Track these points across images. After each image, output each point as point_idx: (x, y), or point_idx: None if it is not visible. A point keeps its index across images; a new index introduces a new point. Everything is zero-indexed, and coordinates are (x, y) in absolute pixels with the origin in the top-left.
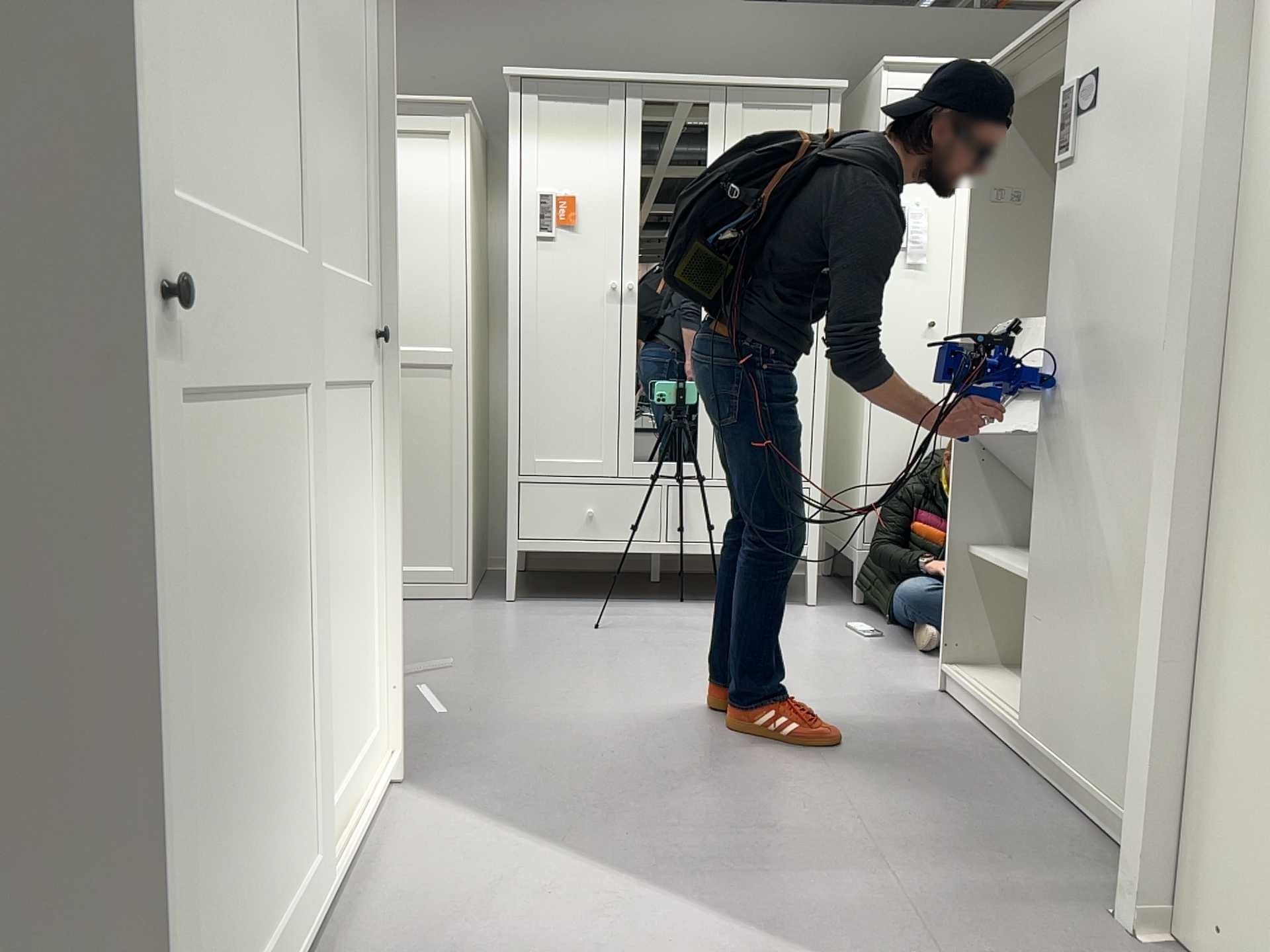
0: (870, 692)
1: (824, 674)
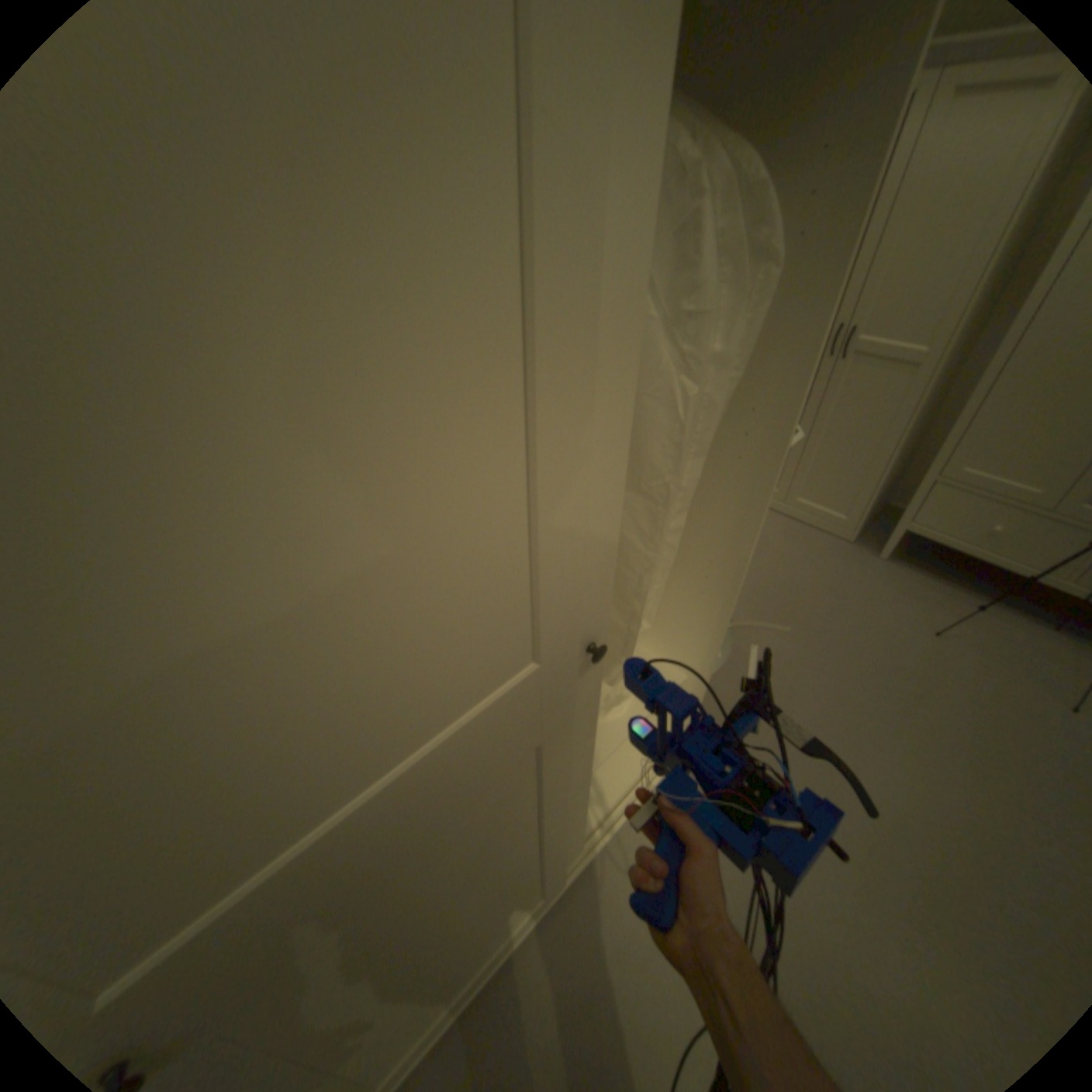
0: None
1: None
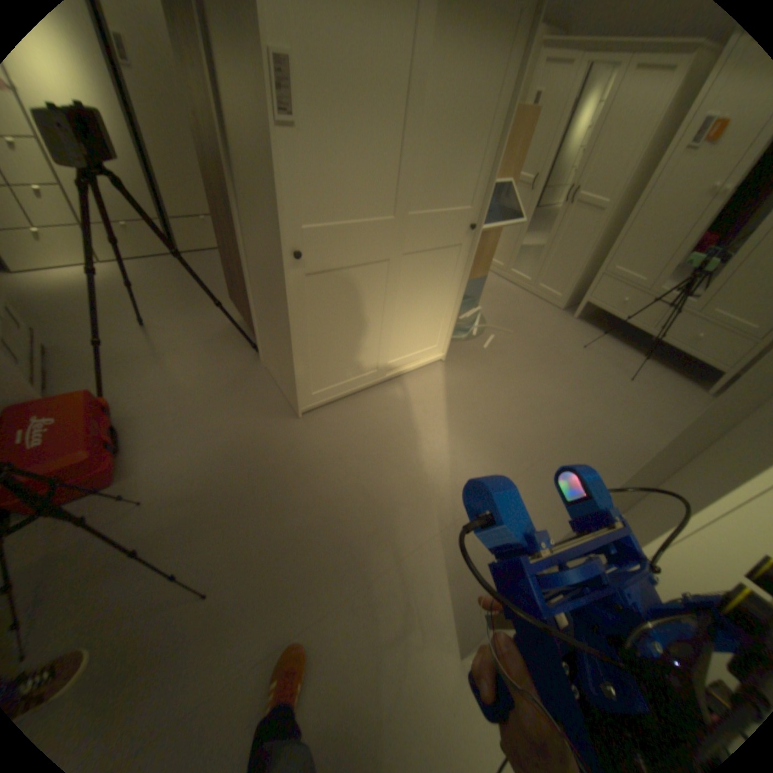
0: (645, 439)
1: (641, 421)
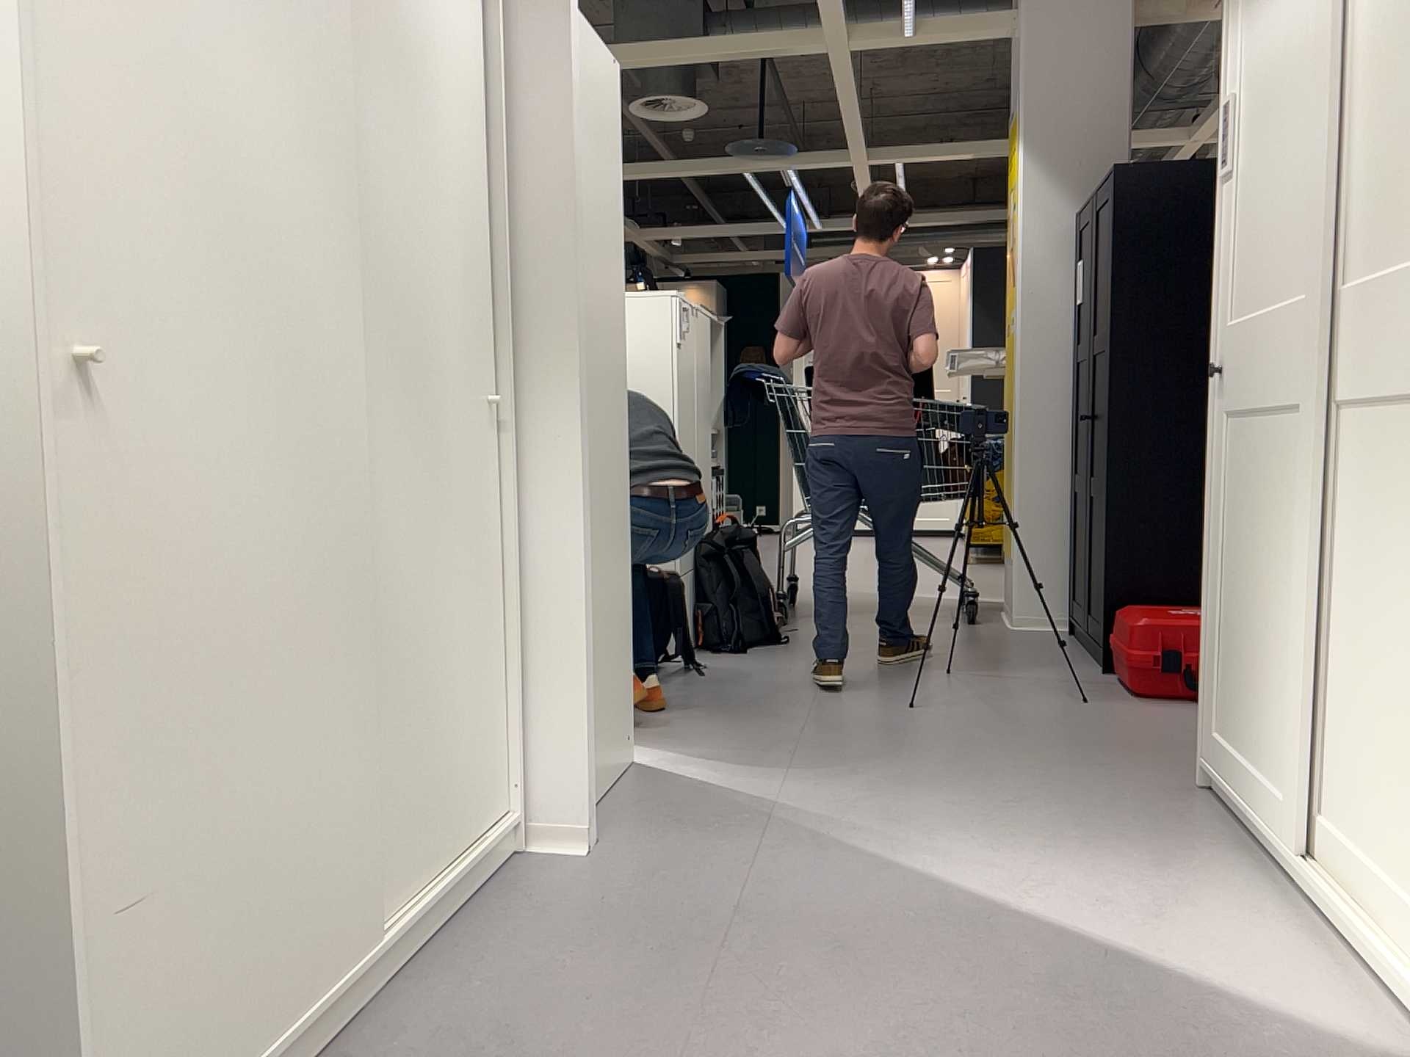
0: None
1: None
